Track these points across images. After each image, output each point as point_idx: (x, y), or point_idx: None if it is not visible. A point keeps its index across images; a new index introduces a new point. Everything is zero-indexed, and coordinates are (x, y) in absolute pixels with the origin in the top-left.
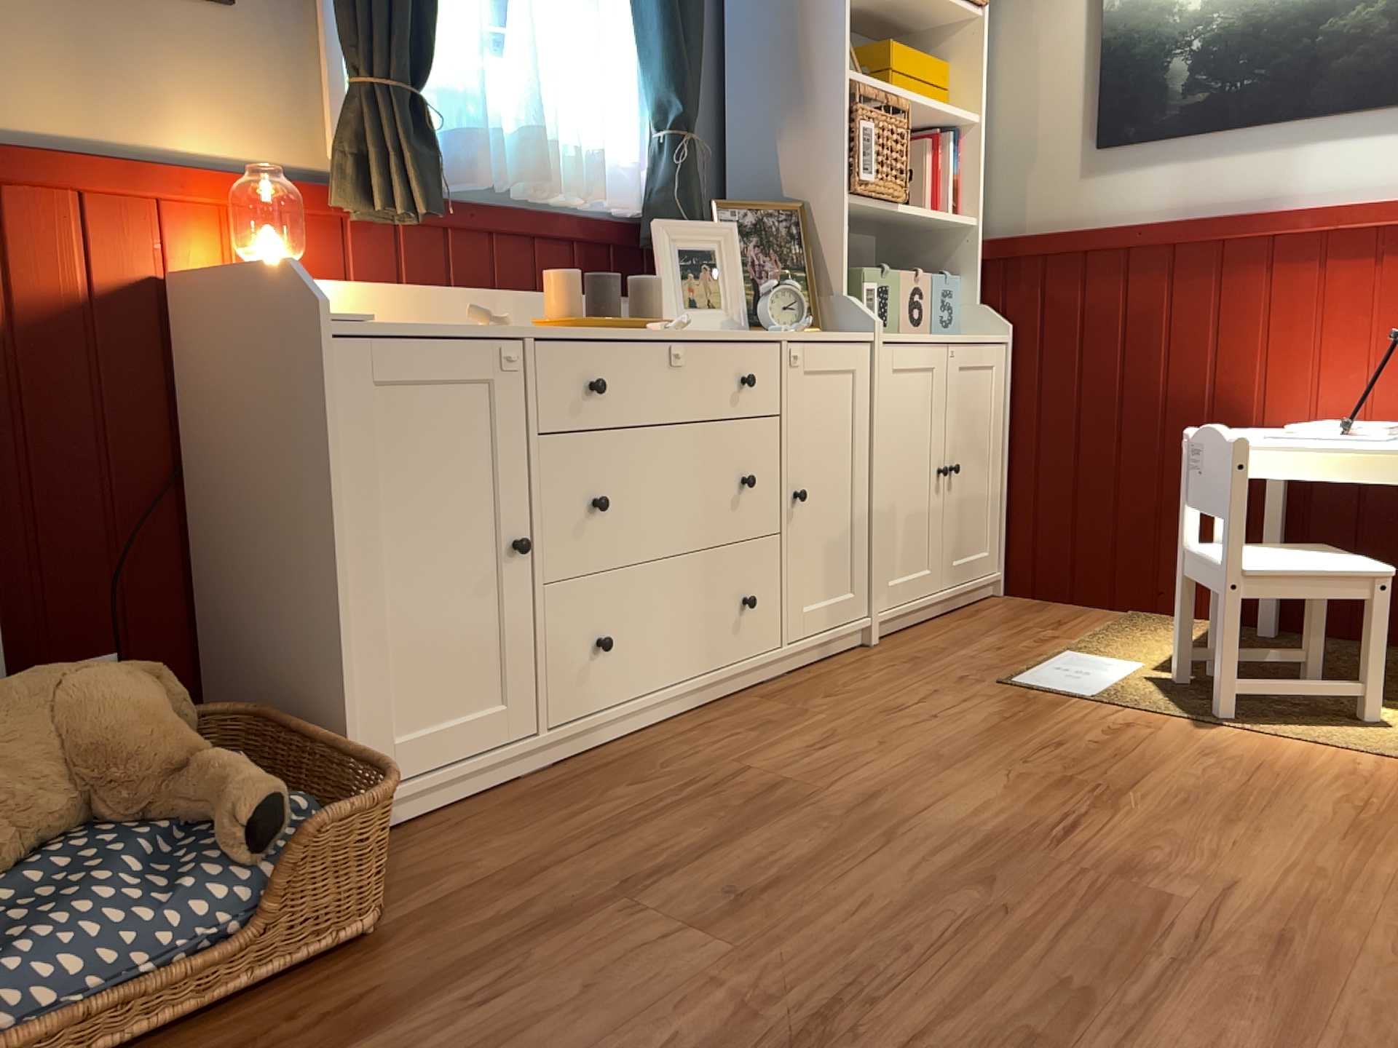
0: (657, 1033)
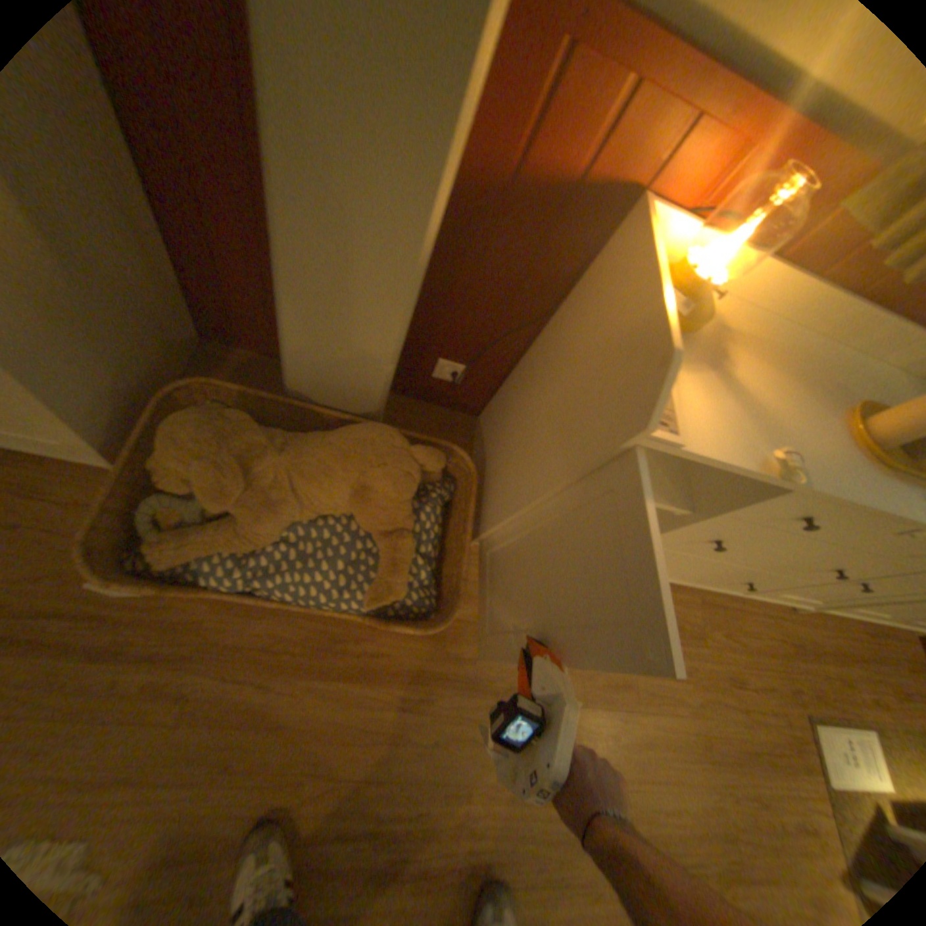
0: (432, 801)
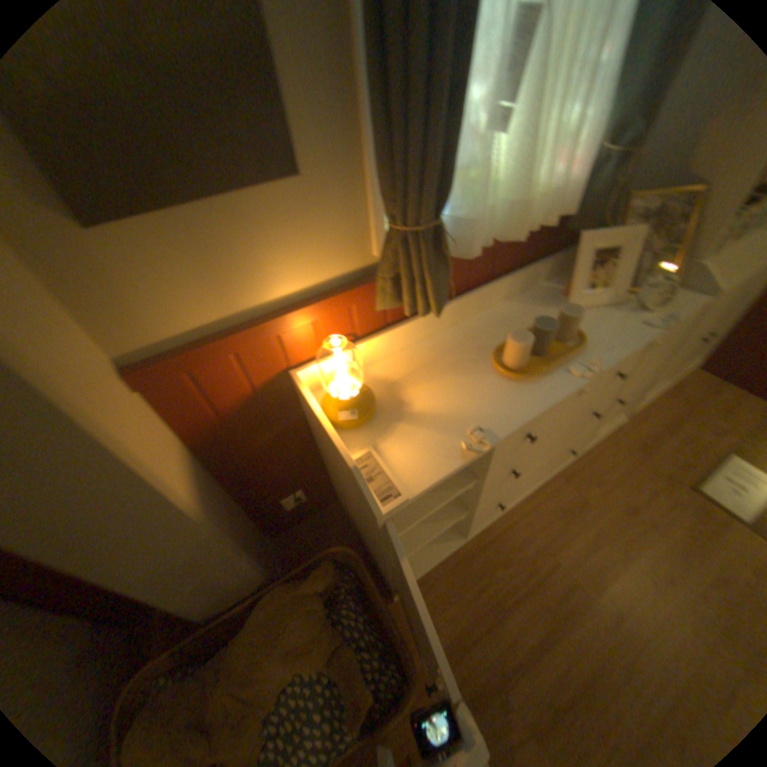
0: None
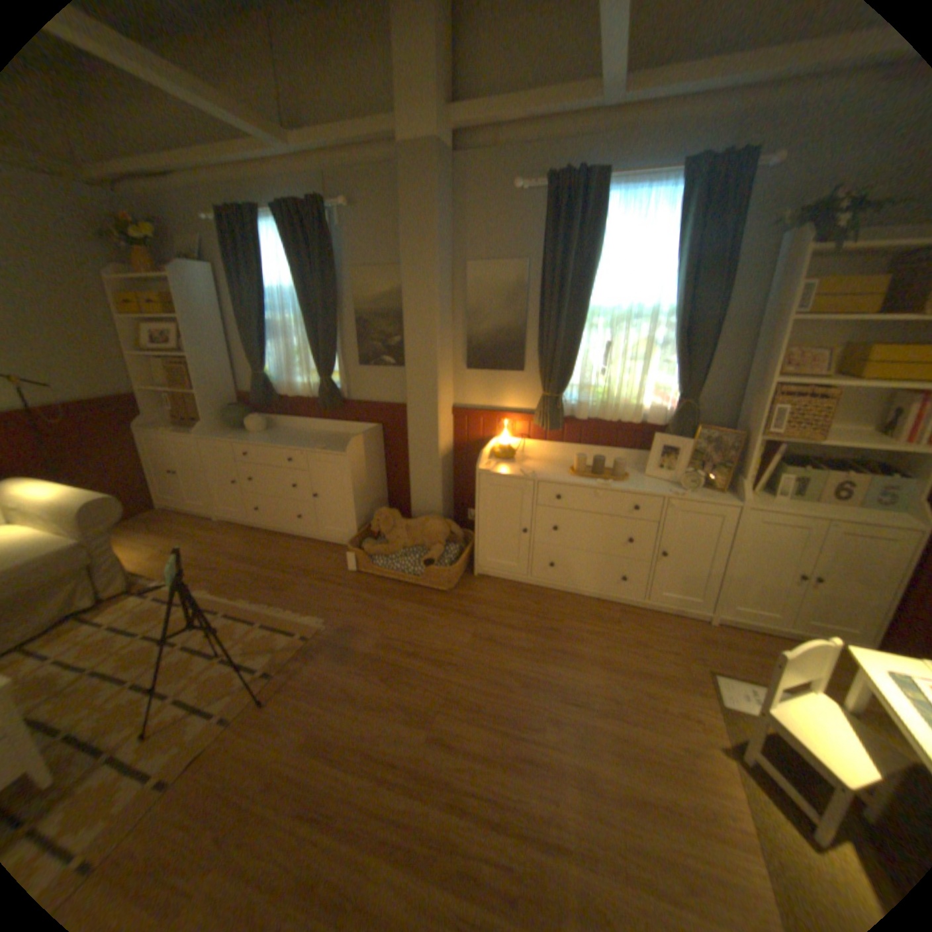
0: (436, 642)
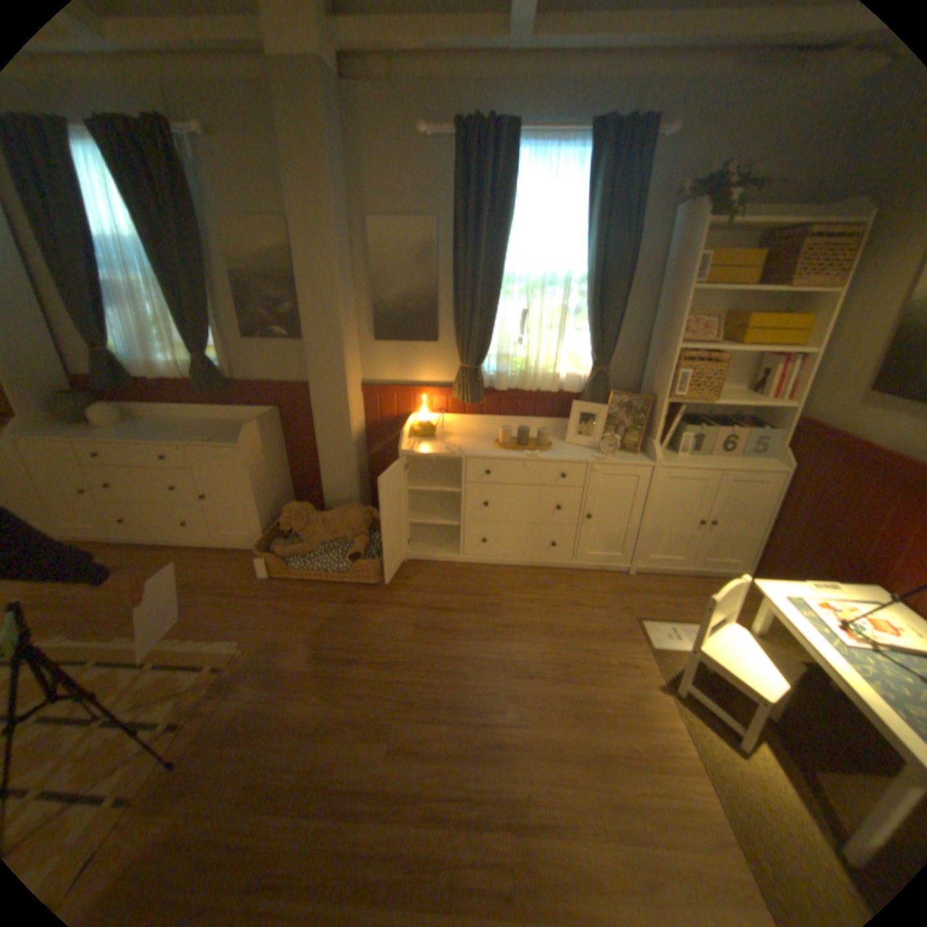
0: (376, 641)
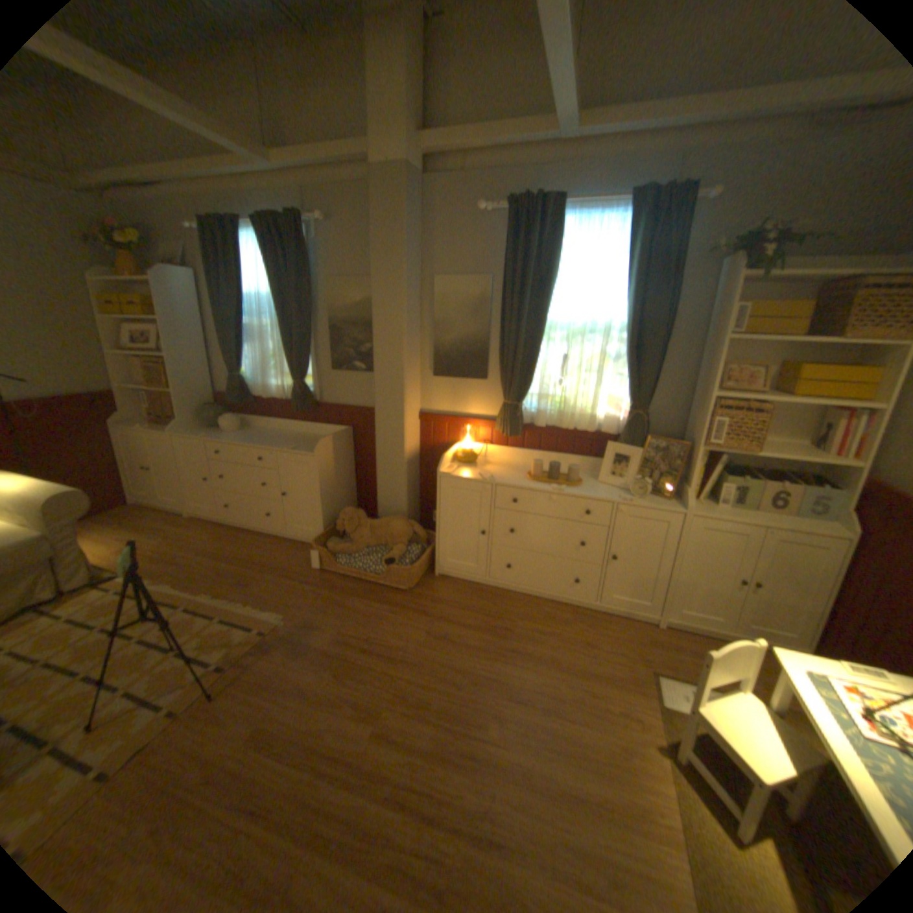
0: (391, 639)
